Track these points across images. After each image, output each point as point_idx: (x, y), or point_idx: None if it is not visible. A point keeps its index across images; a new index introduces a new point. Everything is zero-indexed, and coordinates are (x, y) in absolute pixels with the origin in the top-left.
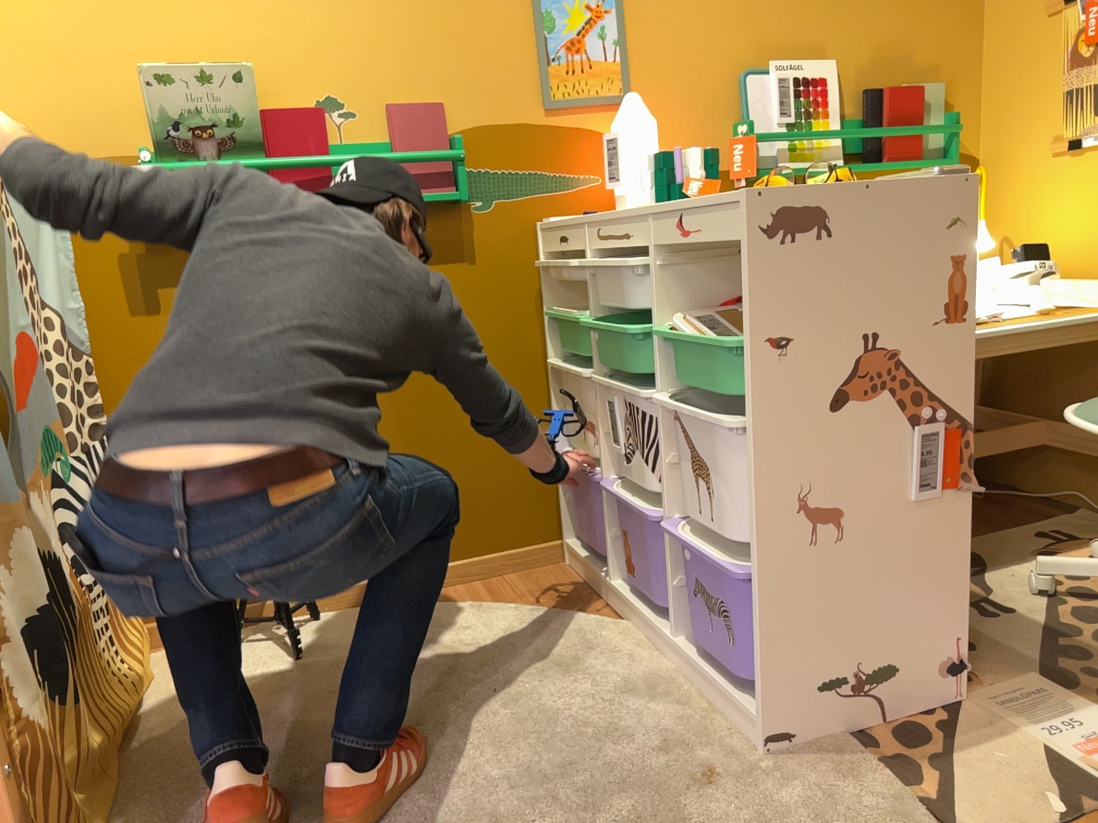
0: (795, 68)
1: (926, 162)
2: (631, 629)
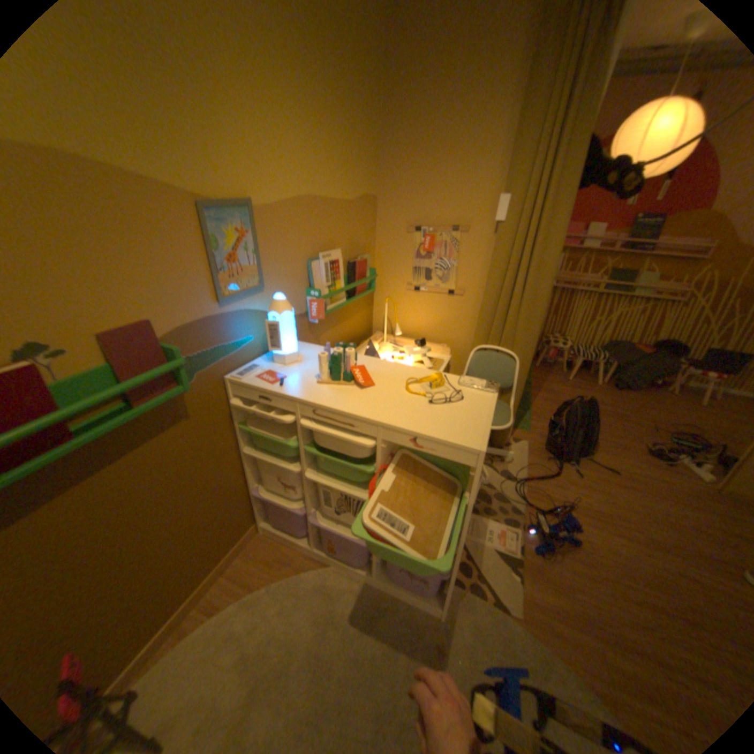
0: (329, 256)
1: (368, 292)
2: (336, 571)
